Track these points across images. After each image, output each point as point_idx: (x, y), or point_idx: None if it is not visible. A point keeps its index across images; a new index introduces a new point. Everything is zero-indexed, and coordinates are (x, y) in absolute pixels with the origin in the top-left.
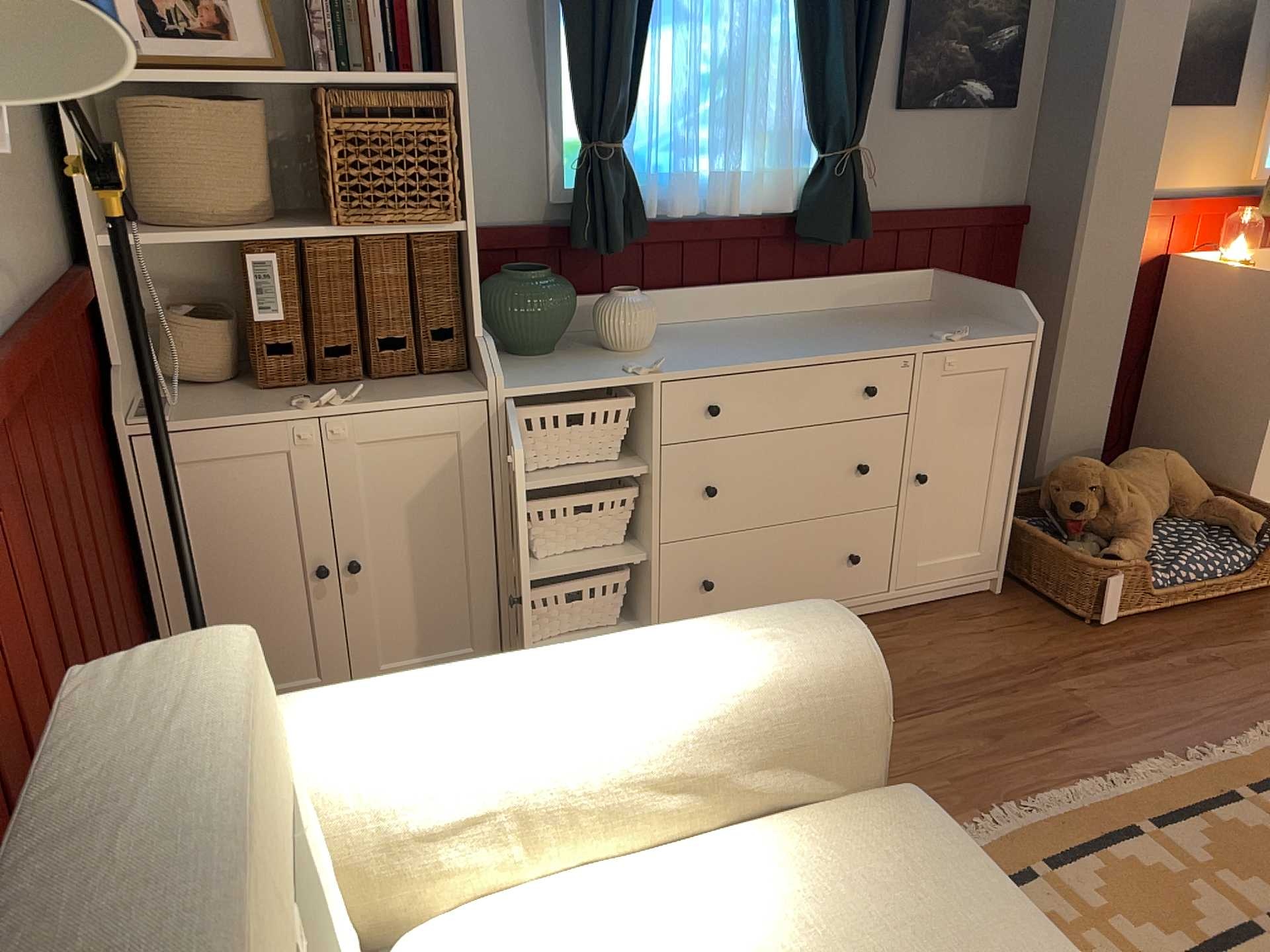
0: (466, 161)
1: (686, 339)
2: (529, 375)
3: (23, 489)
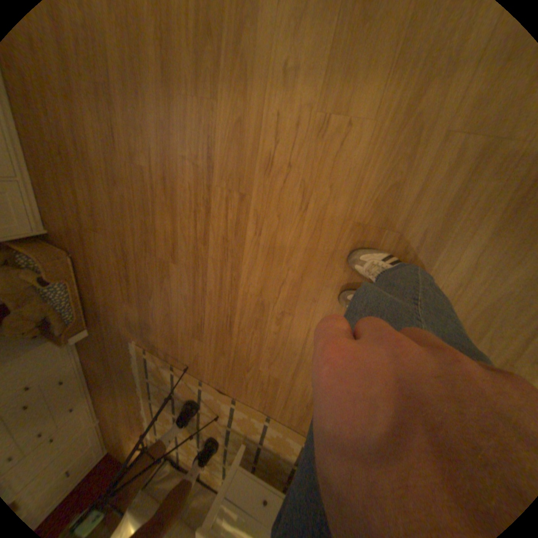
0: None
1: None
2: None
3: None
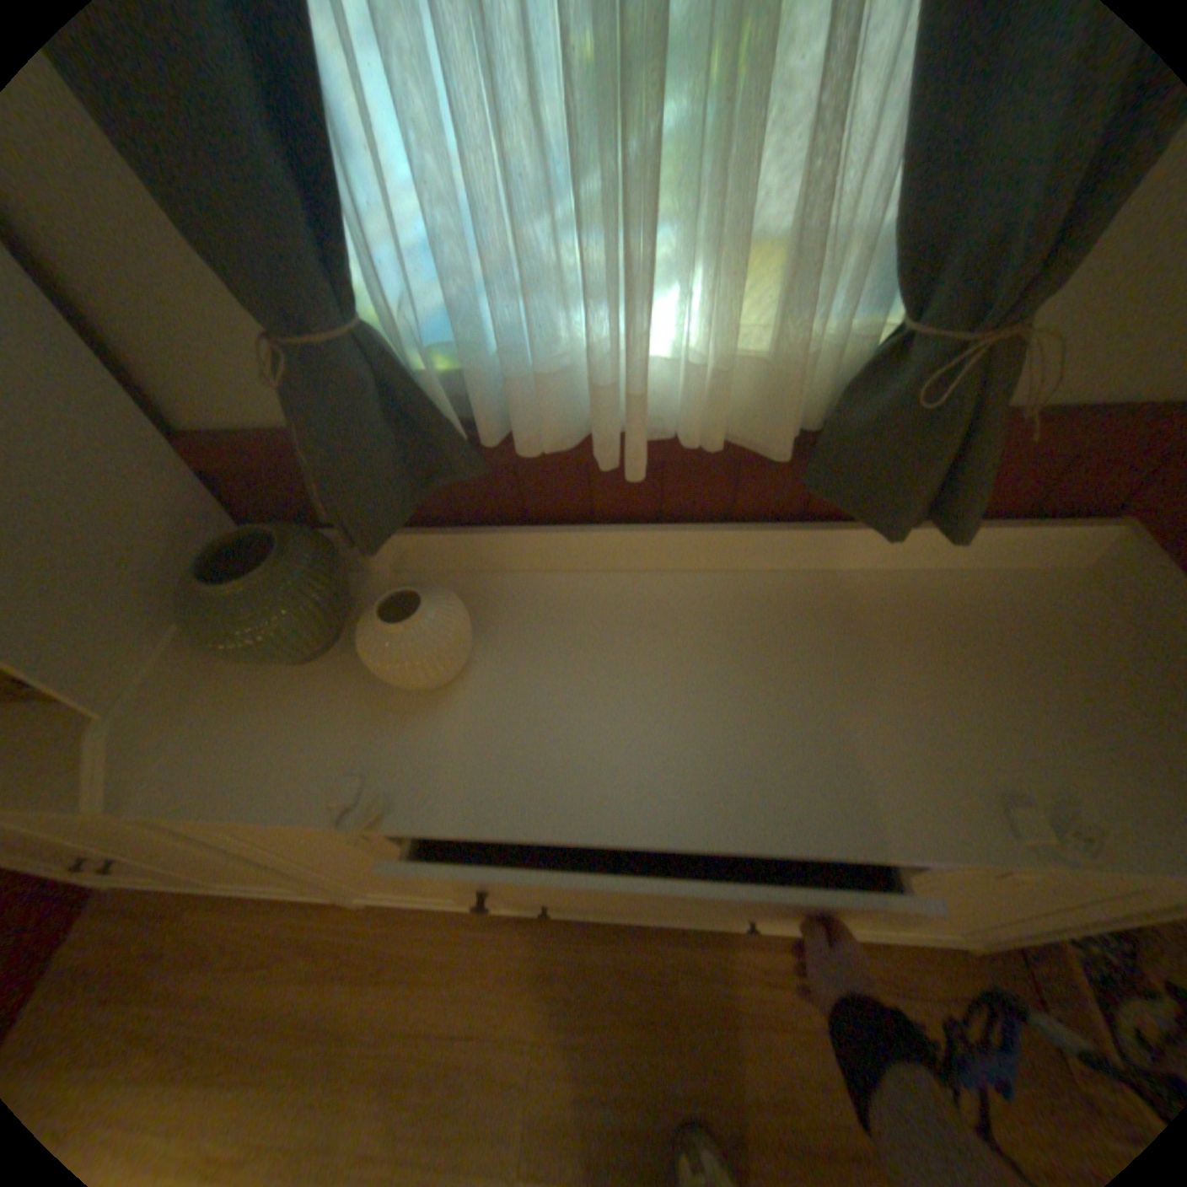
0: None
1: (538, 652)
2: (214, 750)
3: None
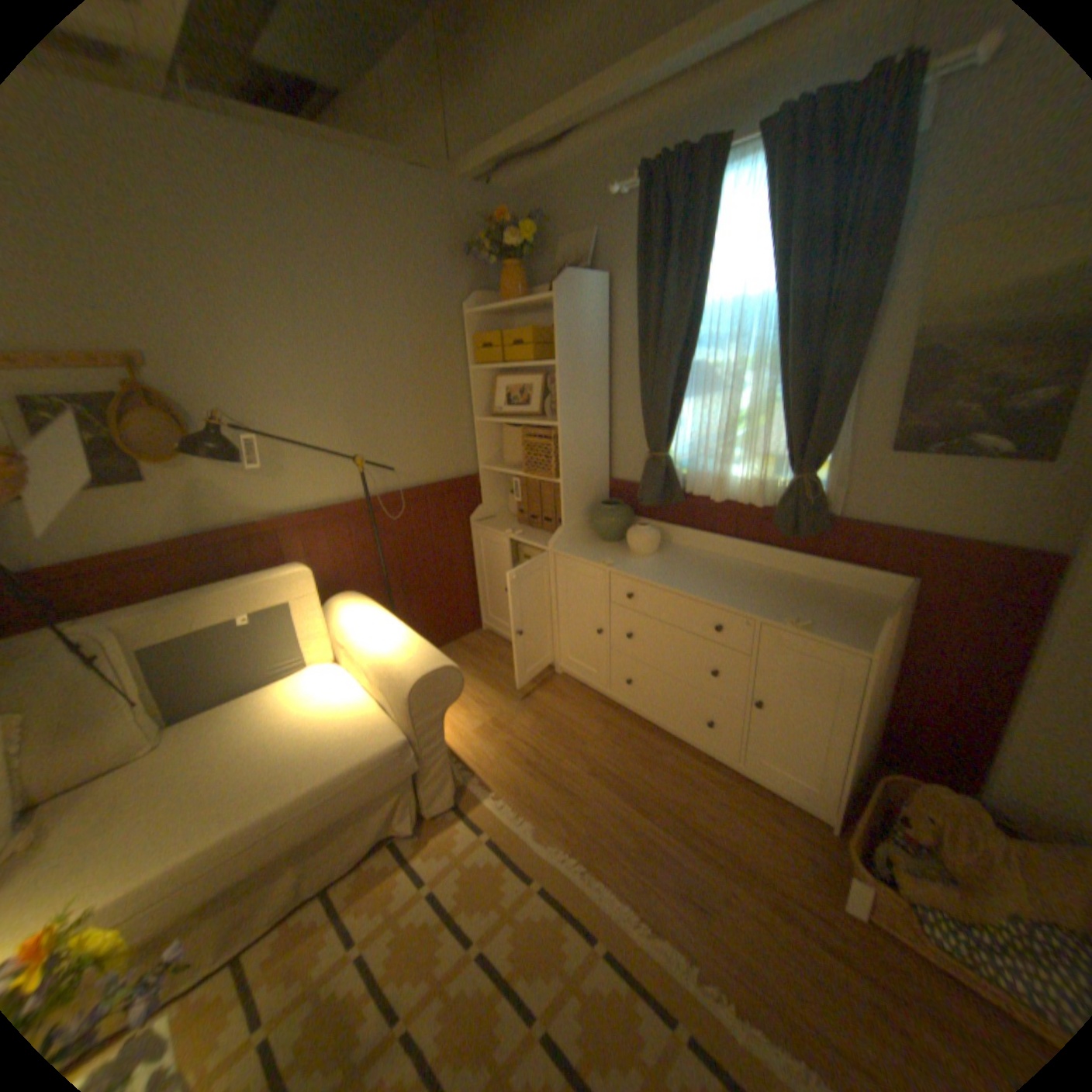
0: (567, 456)
1: (674, 560)
2: (577, 548)
3: (381, 529)
